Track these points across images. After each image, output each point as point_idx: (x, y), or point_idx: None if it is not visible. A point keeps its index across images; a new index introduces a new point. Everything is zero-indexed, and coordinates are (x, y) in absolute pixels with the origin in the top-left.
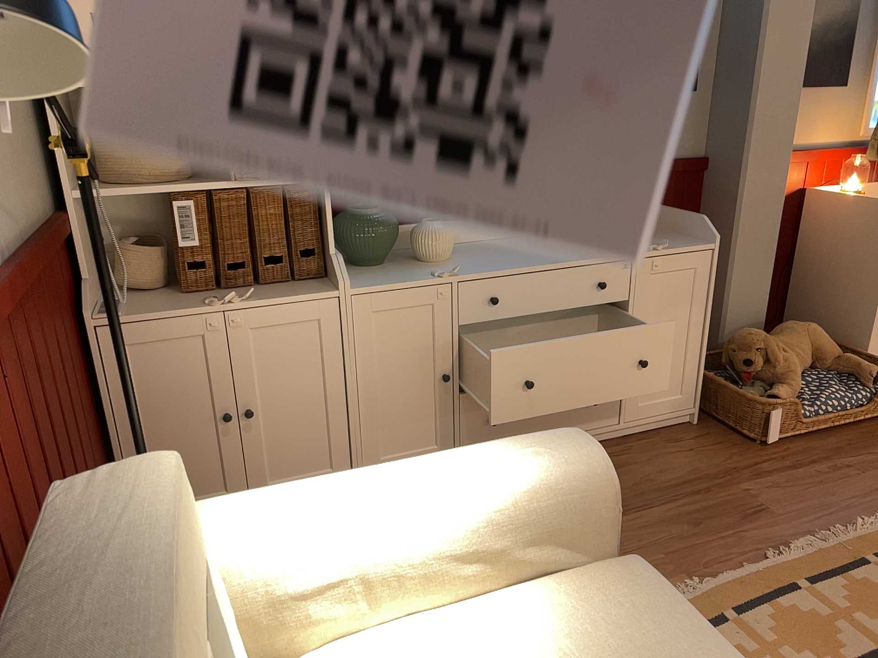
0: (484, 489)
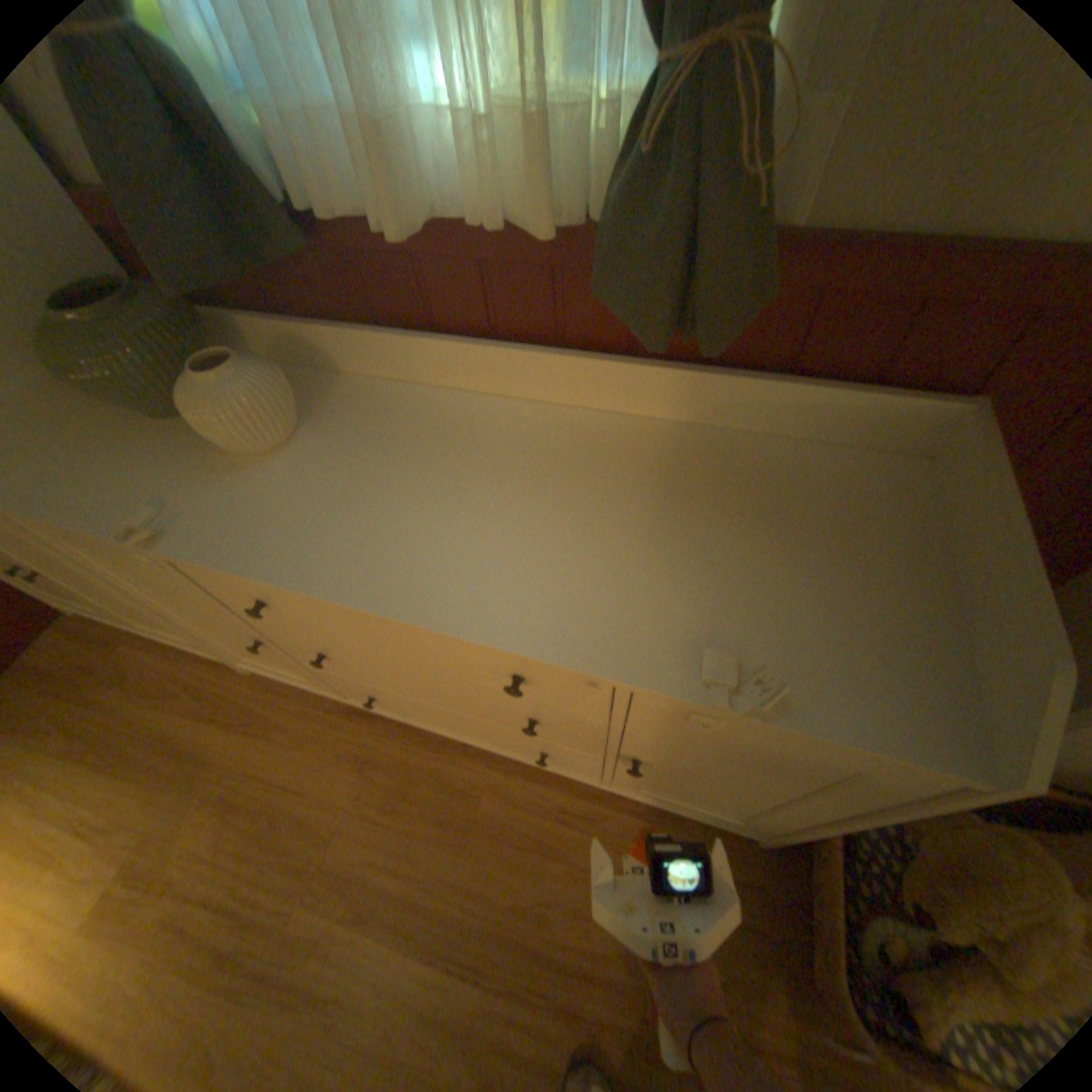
0: None
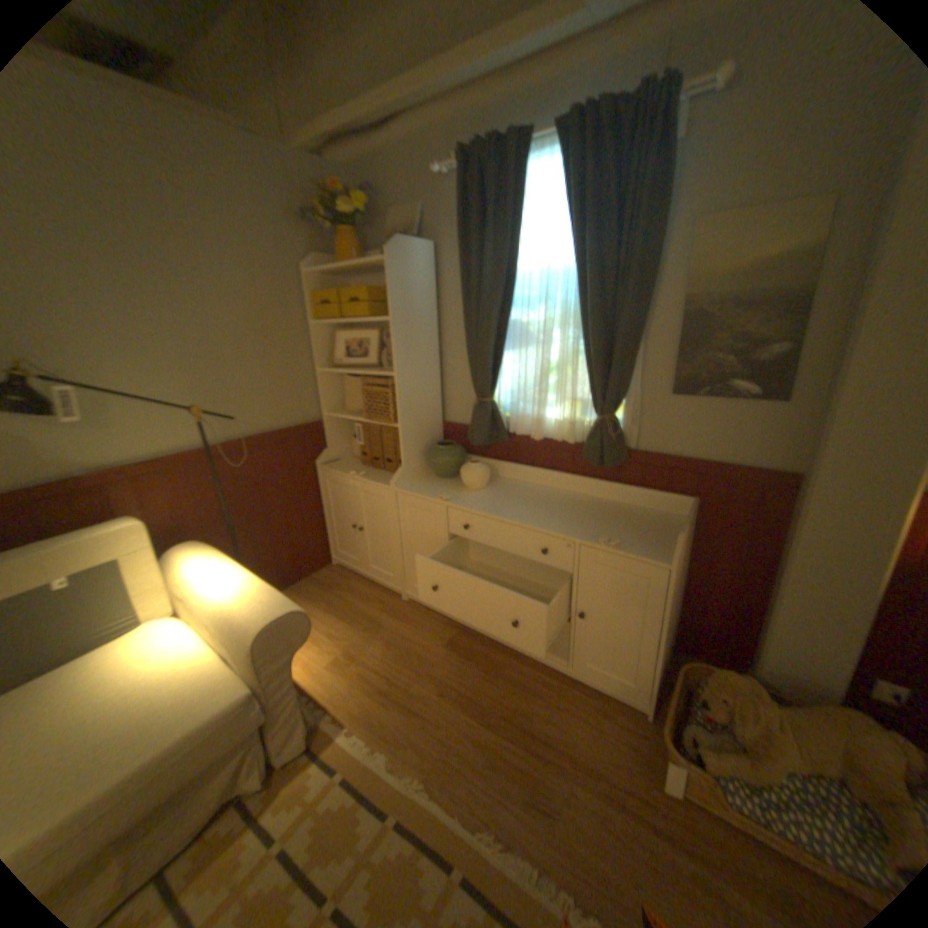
0: (223, 603)
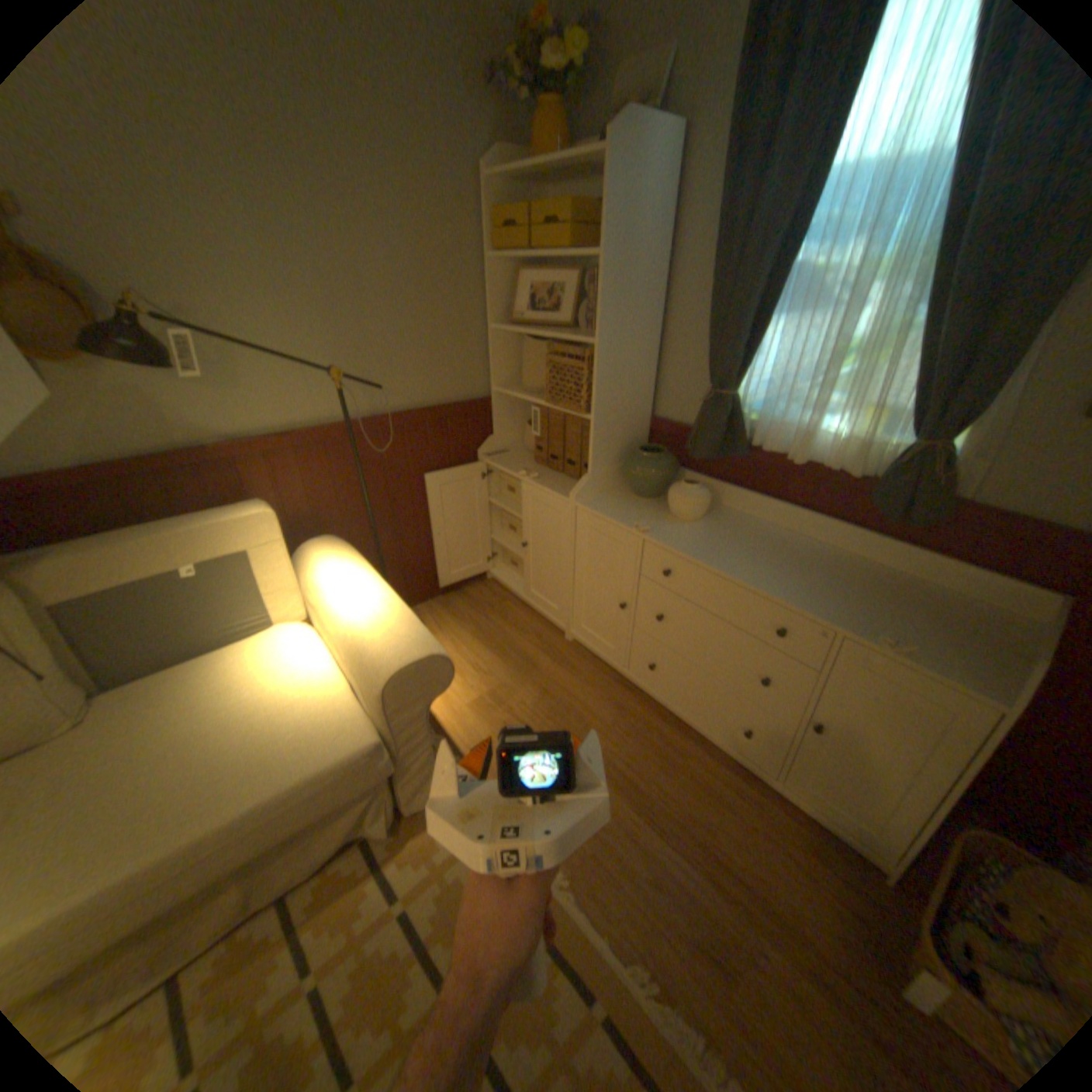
0: (356, 627)
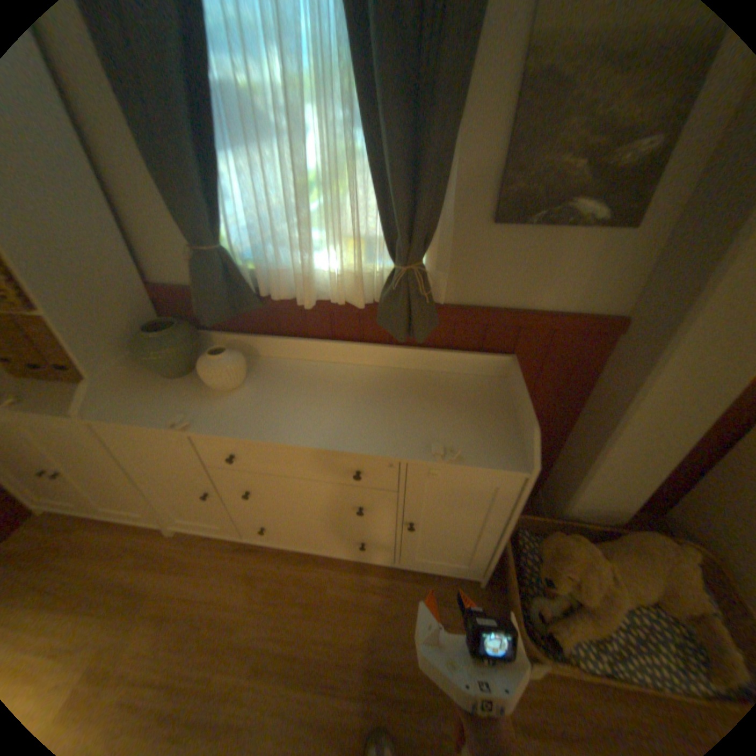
0: None
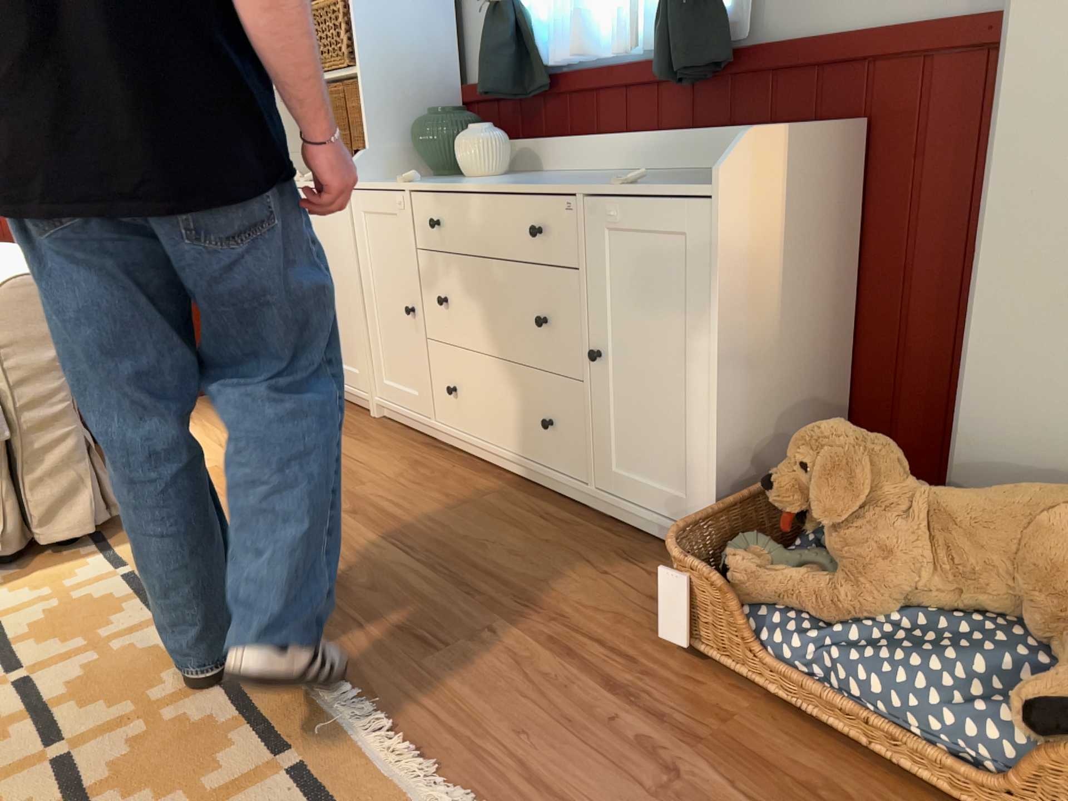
0: None
